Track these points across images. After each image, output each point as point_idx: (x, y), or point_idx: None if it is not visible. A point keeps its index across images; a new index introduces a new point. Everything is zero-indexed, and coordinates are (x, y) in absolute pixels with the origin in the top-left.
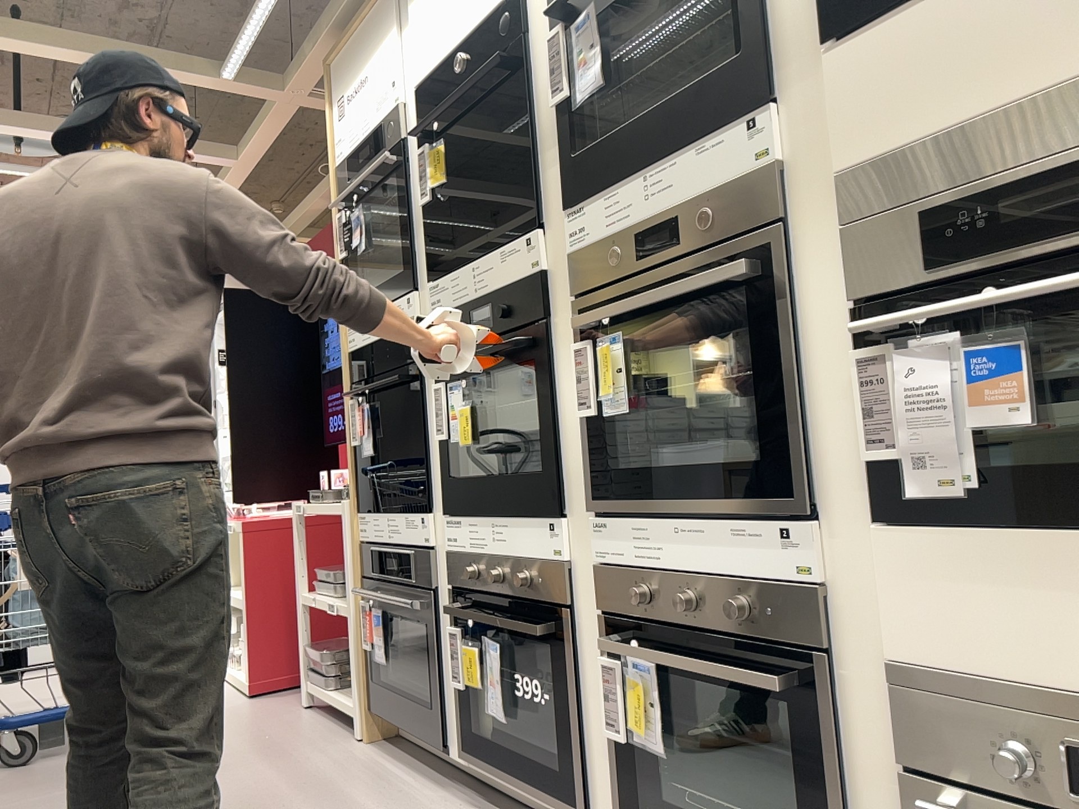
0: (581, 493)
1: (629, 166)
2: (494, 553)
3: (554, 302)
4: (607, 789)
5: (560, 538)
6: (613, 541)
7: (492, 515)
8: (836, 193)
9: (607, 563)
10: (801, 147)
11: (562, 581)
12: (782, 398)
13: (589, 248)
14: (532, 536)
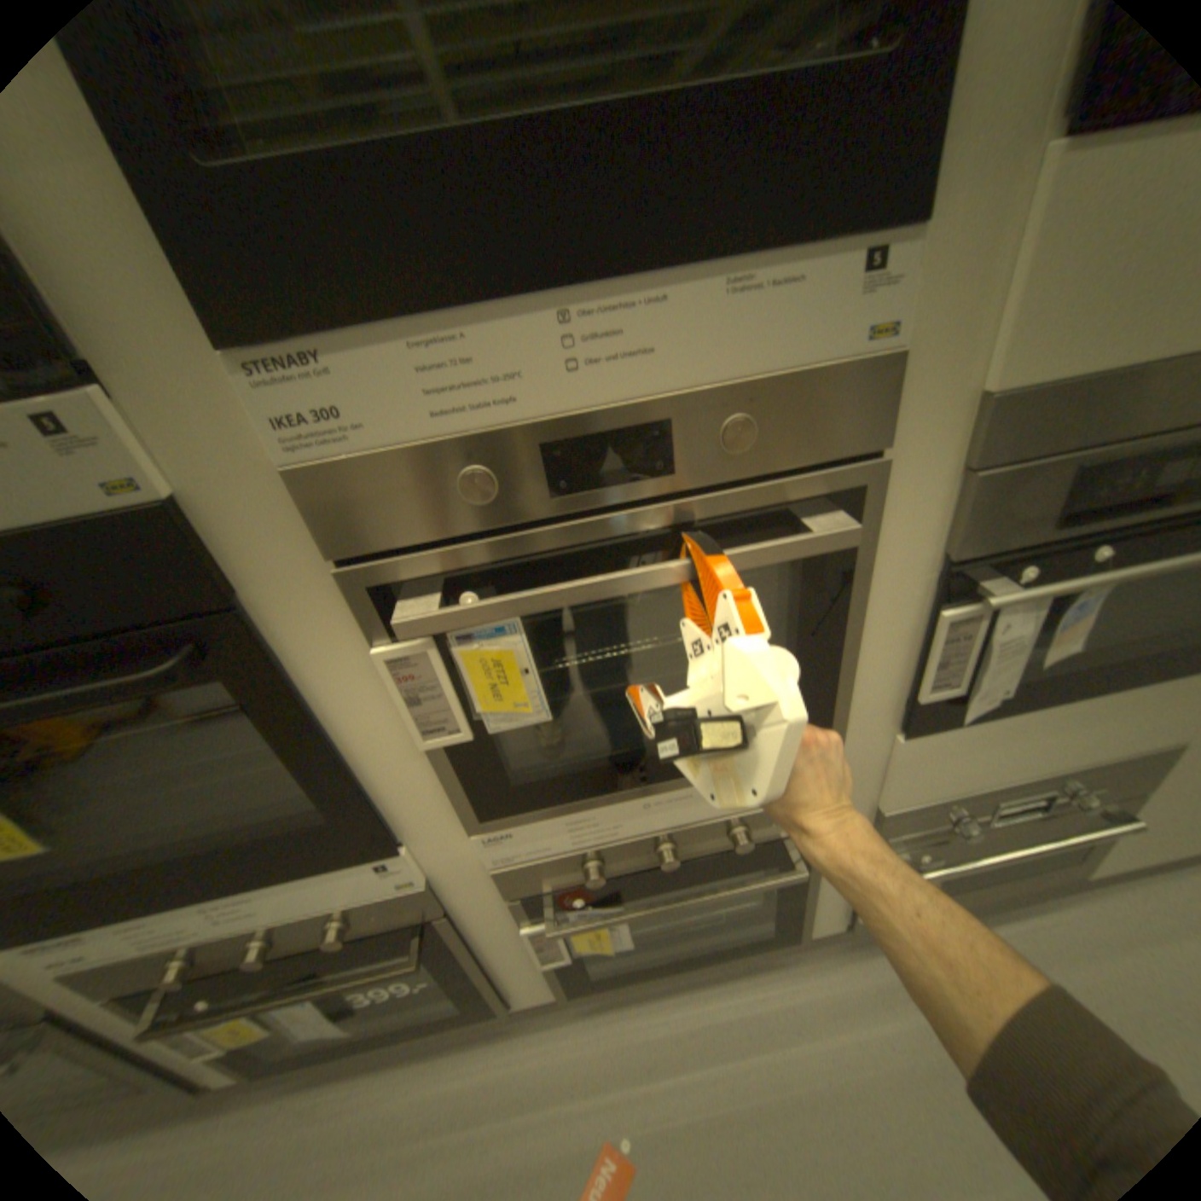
0: (428, 814)
1: (498, 262)
2: (225, 933)
3: (238, 566)
4: (527, 985)
5: (402, 871)
6: (524, 843)
7: (188, 902)
8: (987, 420)
9: (515, 864)
10: (940, 325)
11: (422, 903)
12: (833, 665)
13: (366, 458)
14: (328, 889)
